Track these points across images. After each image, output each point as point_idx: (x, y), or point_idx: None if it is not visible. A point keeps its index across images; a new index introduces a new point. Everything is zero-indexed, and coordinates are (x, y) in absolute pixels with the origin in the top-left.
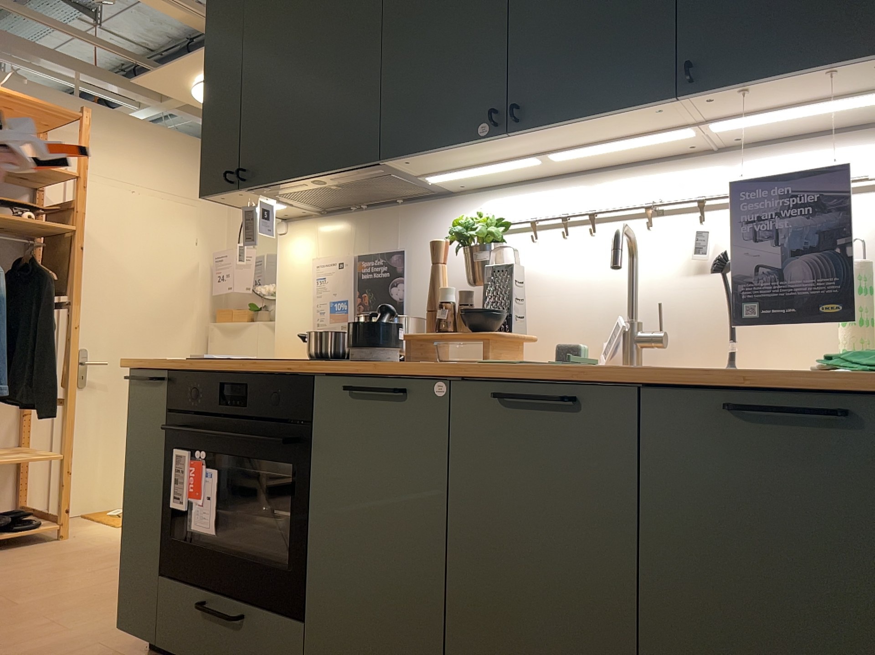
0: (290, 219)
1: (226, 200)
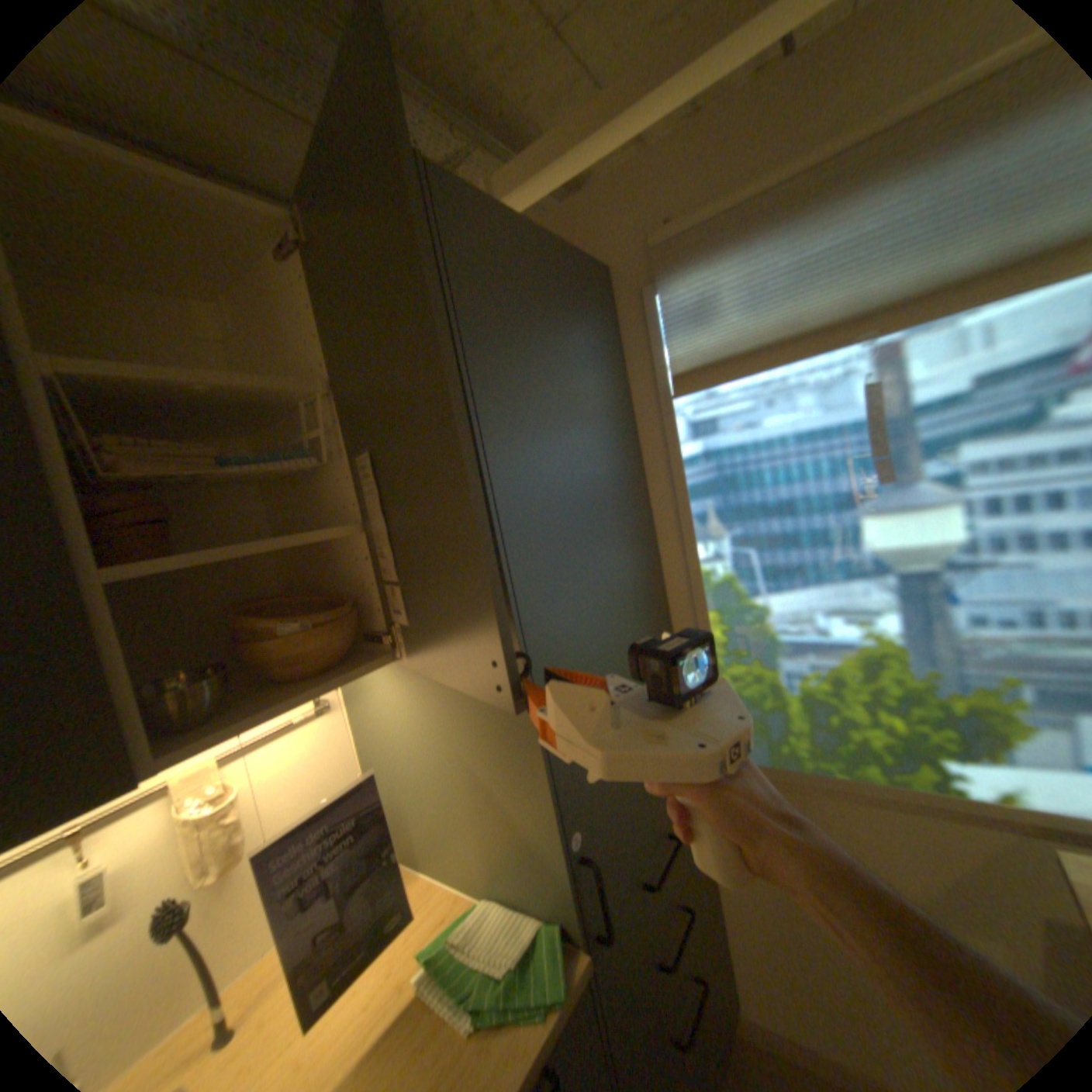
0: None
1: None
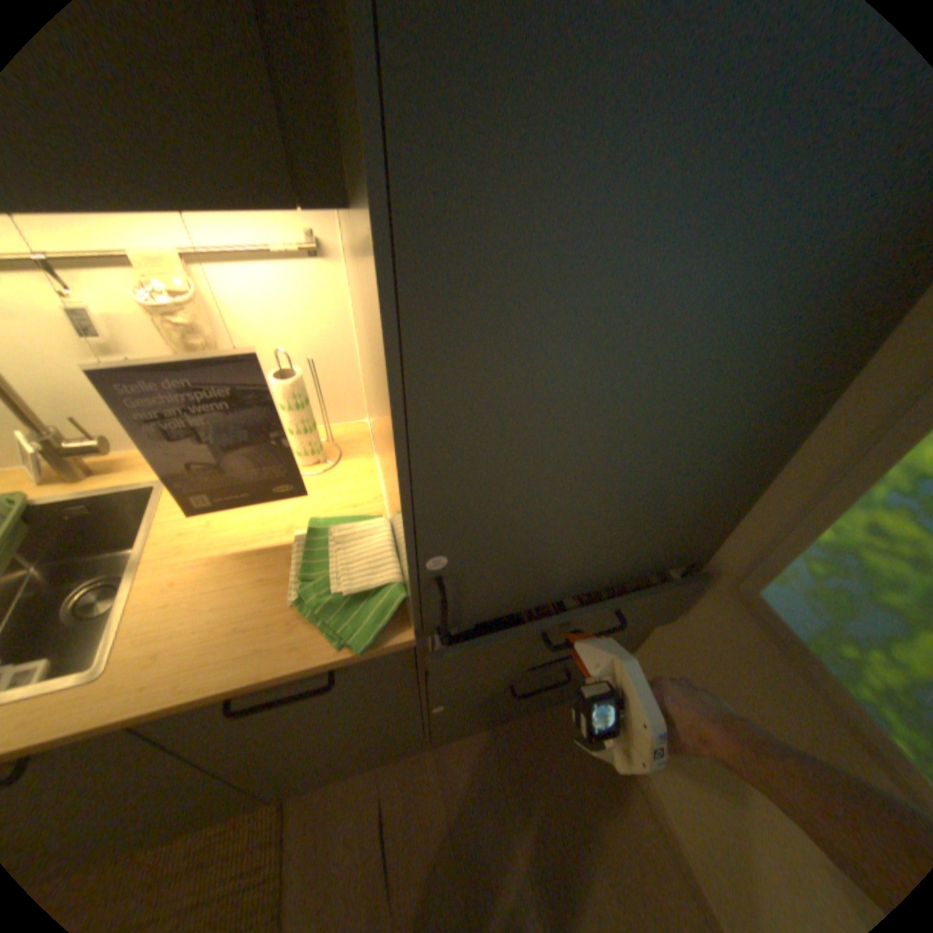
0: None
1: None
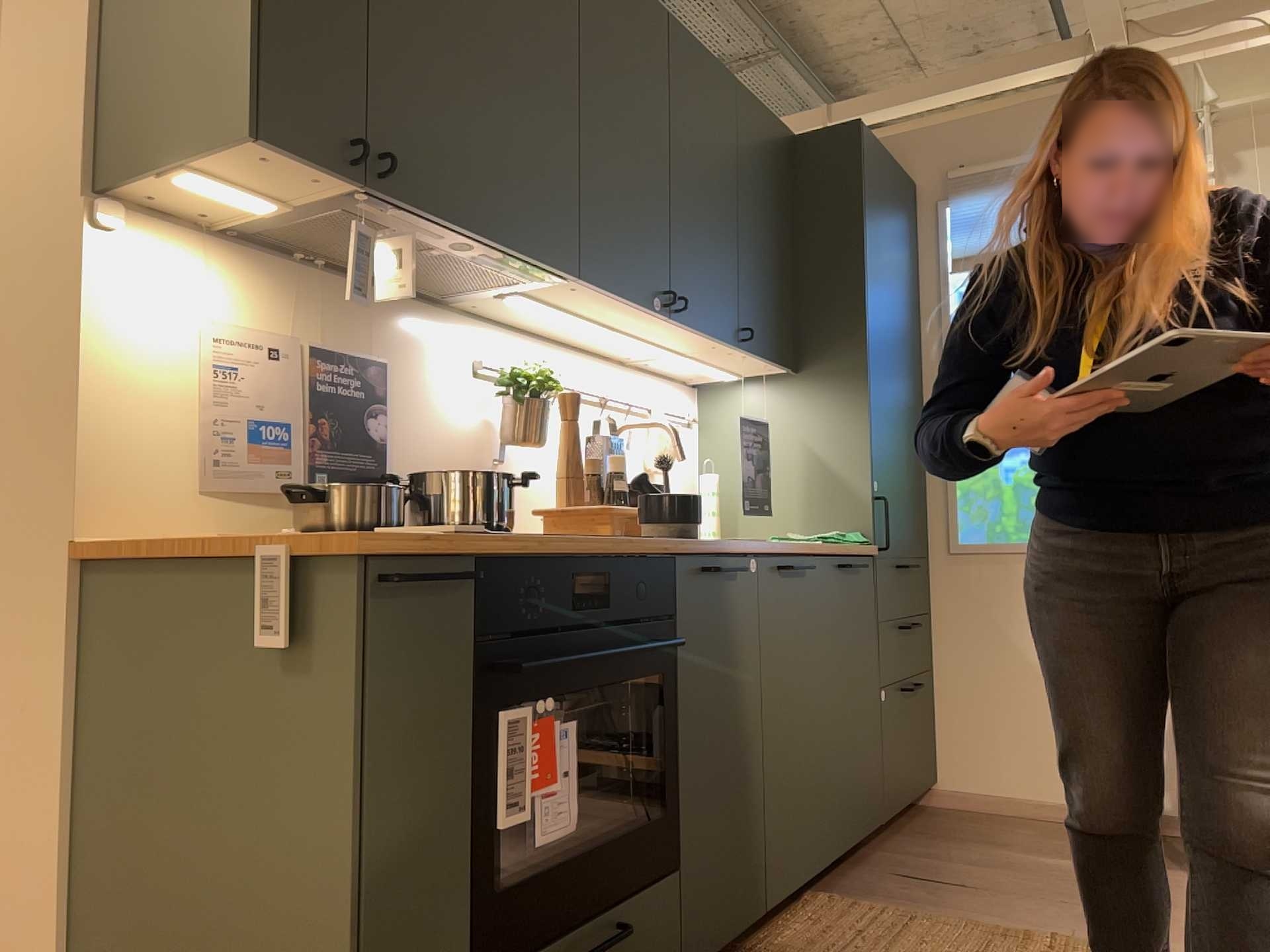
0: (122, 201)
1: (255, 161)
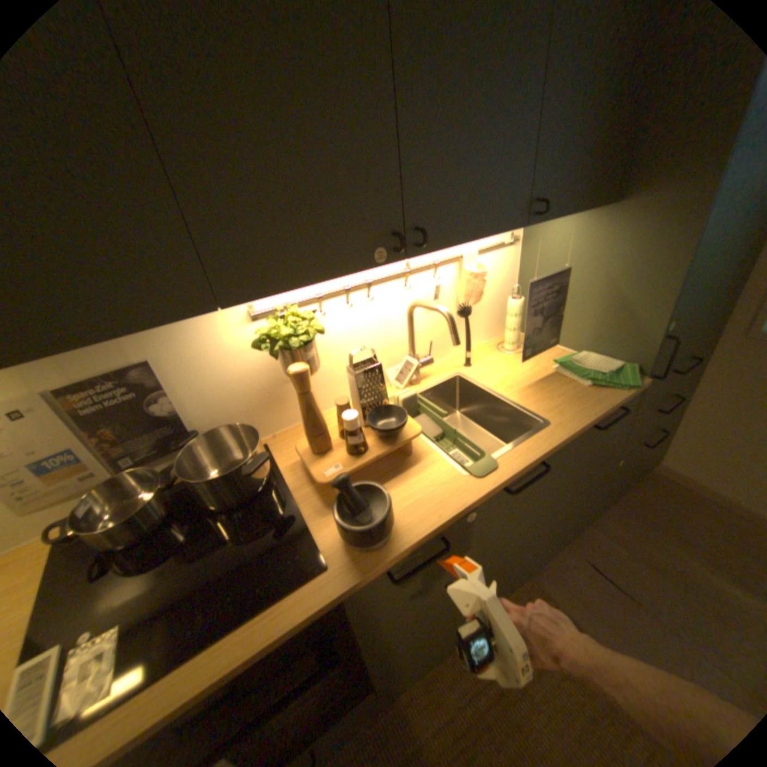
0: None
1: None
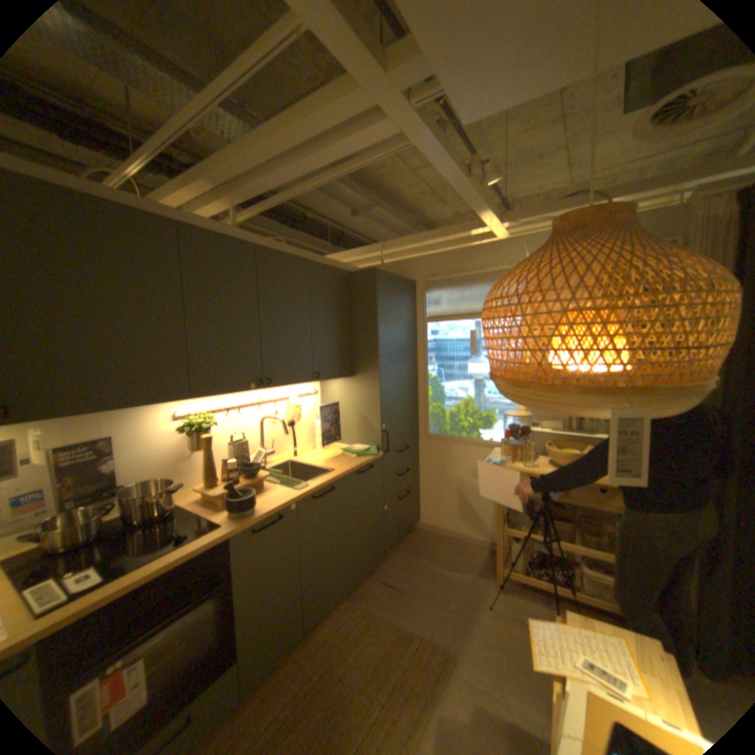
0: None
1: None
